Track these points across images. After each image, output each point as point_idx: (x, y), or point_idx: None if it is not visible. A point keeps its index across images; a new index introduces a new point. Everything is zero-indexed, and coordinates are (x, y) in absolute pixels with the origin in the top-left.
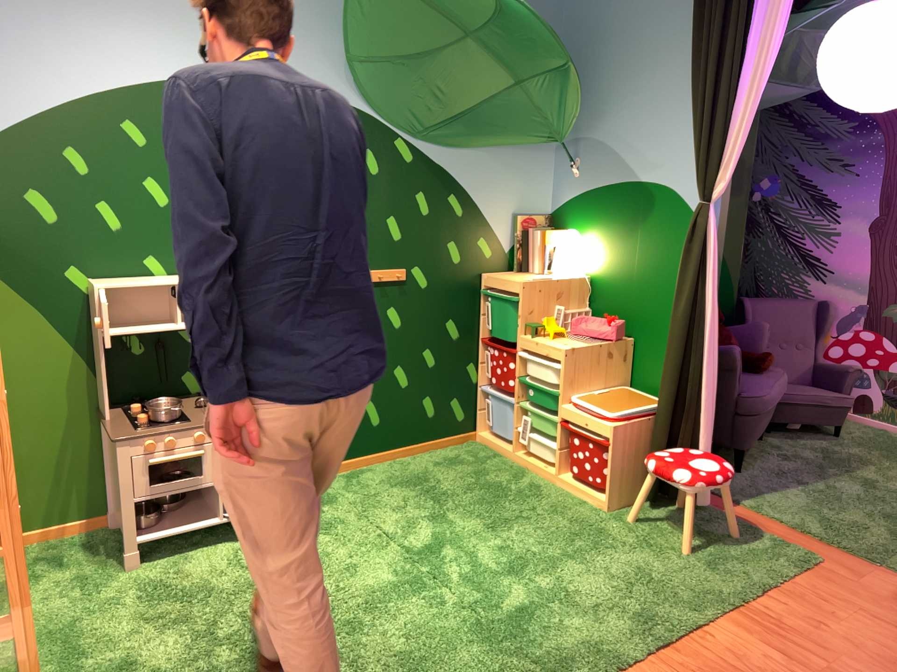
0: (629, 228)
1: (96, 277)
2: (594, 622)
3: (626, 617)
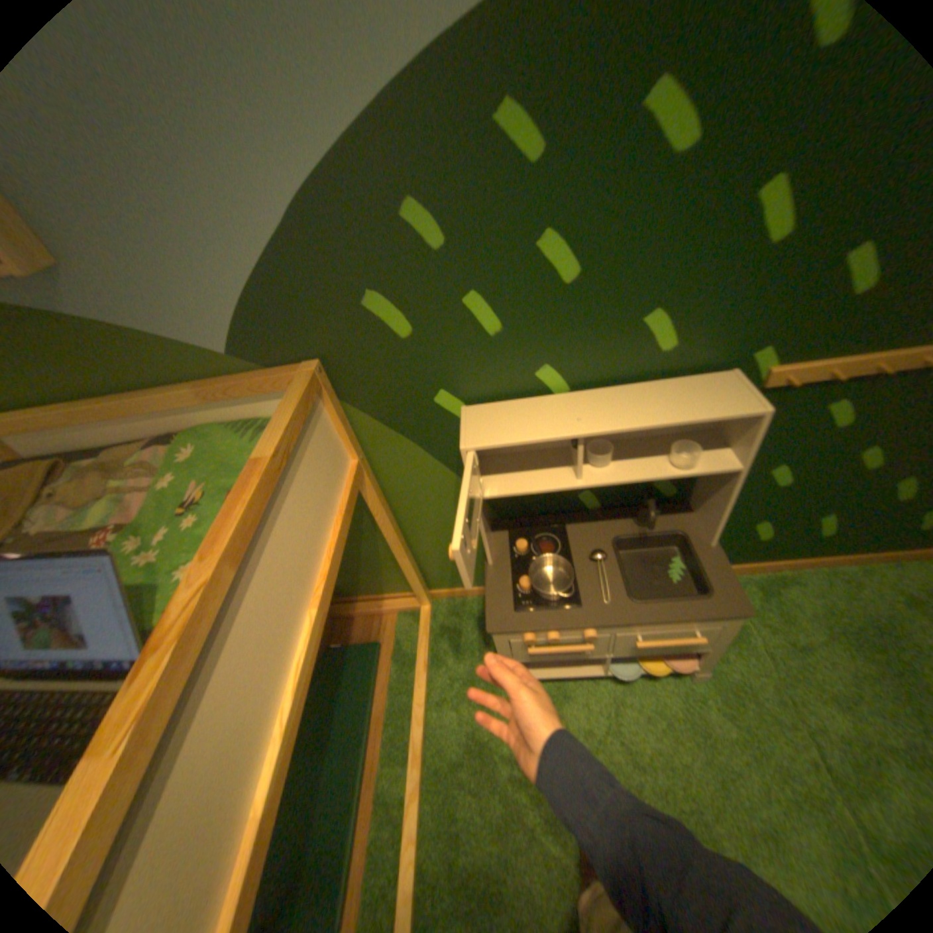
0: None
1: (471, 400)
2: None
3: None
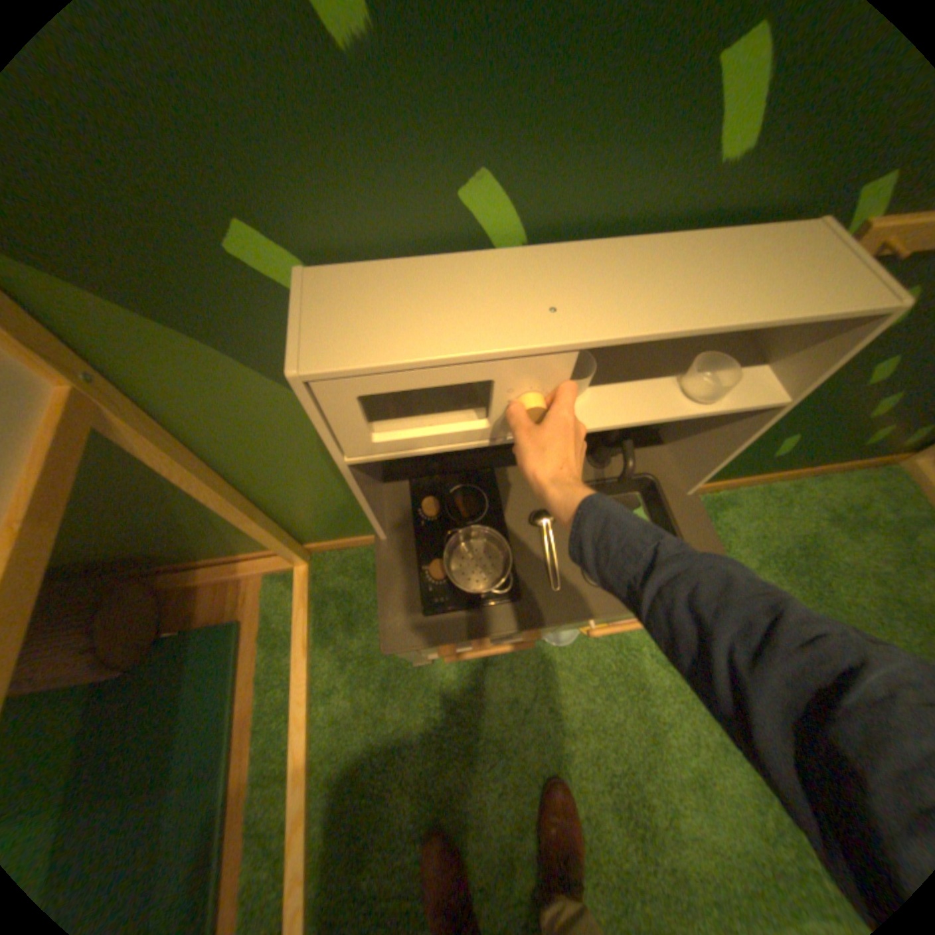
0: None
1: (318, 251)
2: None
3: None
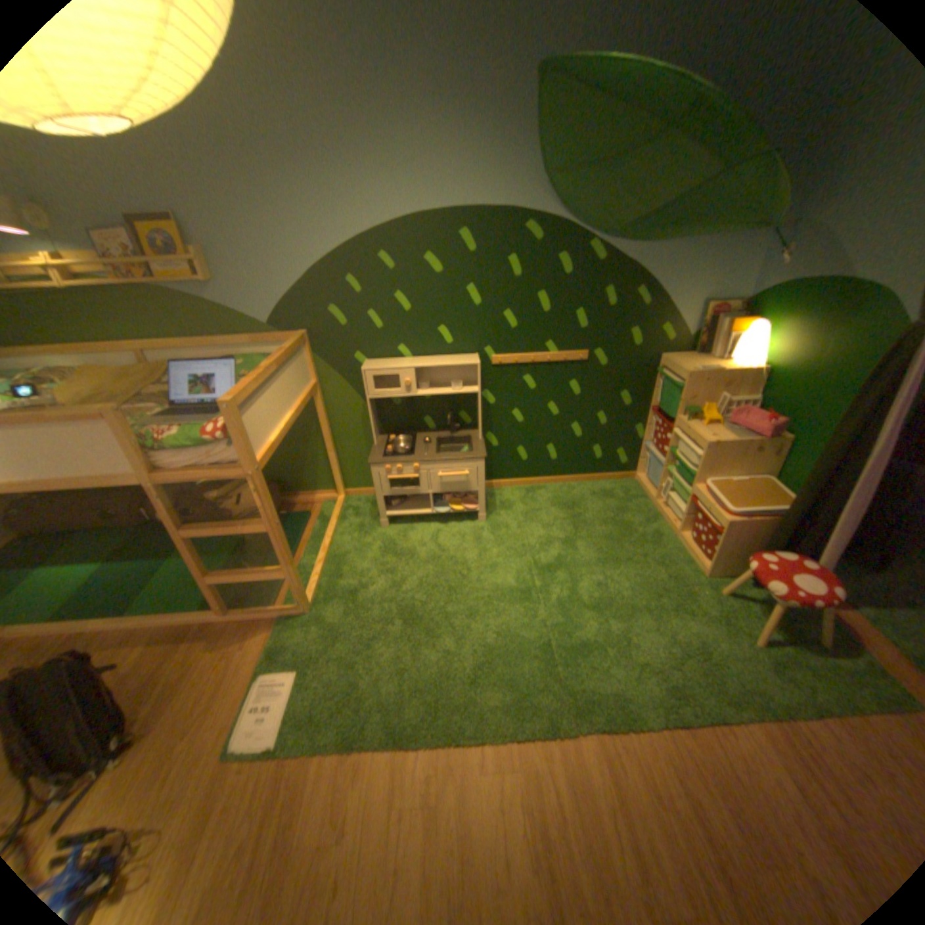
0: (825, 329)
1: (370, 359)
2: (635, 680)
3: (665, 687)
